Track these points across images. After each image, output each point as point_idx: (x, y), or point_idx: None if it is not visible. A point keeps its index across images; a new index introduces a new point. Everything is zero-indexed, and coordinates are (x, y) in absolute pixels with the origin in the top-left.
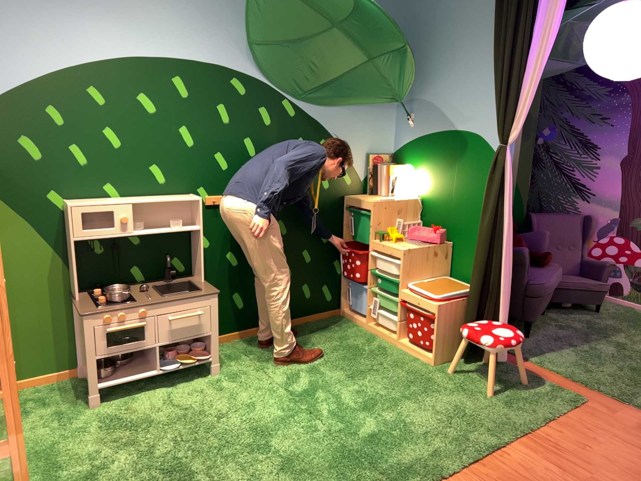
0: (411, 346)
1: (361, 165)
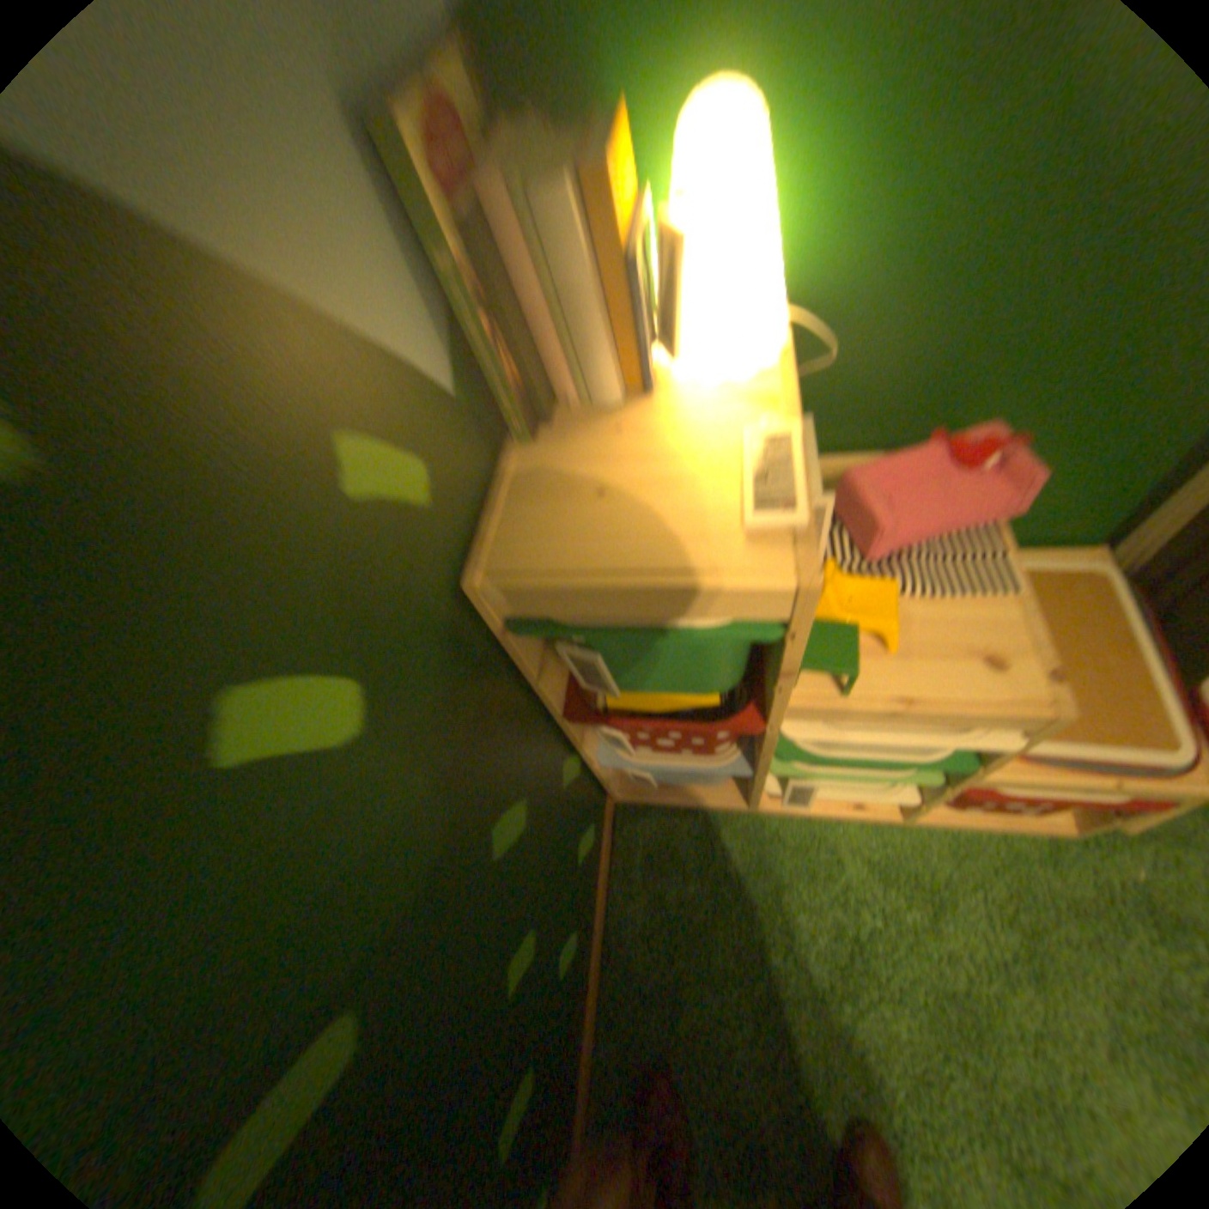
0: (965, 818)
1: (401, 282)
